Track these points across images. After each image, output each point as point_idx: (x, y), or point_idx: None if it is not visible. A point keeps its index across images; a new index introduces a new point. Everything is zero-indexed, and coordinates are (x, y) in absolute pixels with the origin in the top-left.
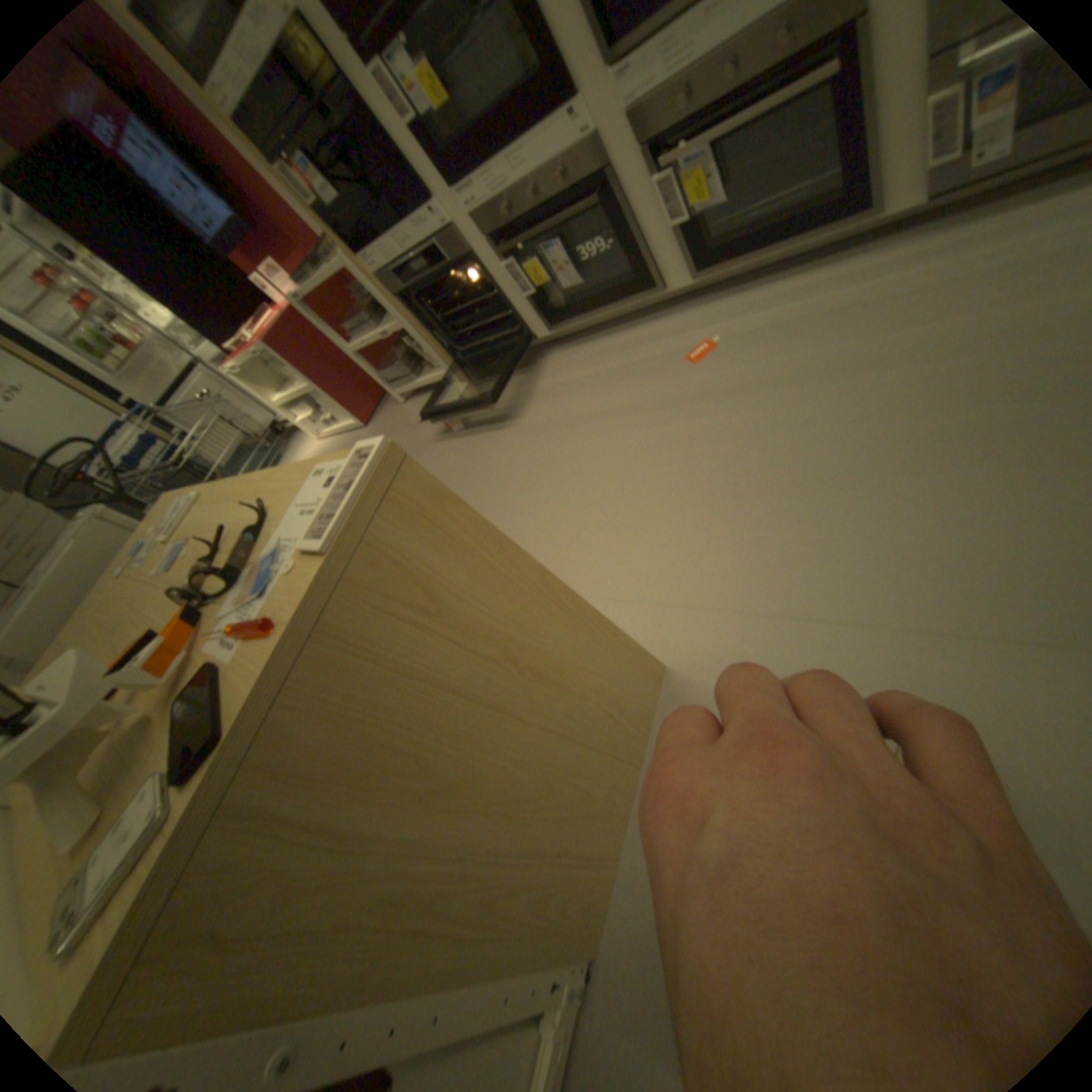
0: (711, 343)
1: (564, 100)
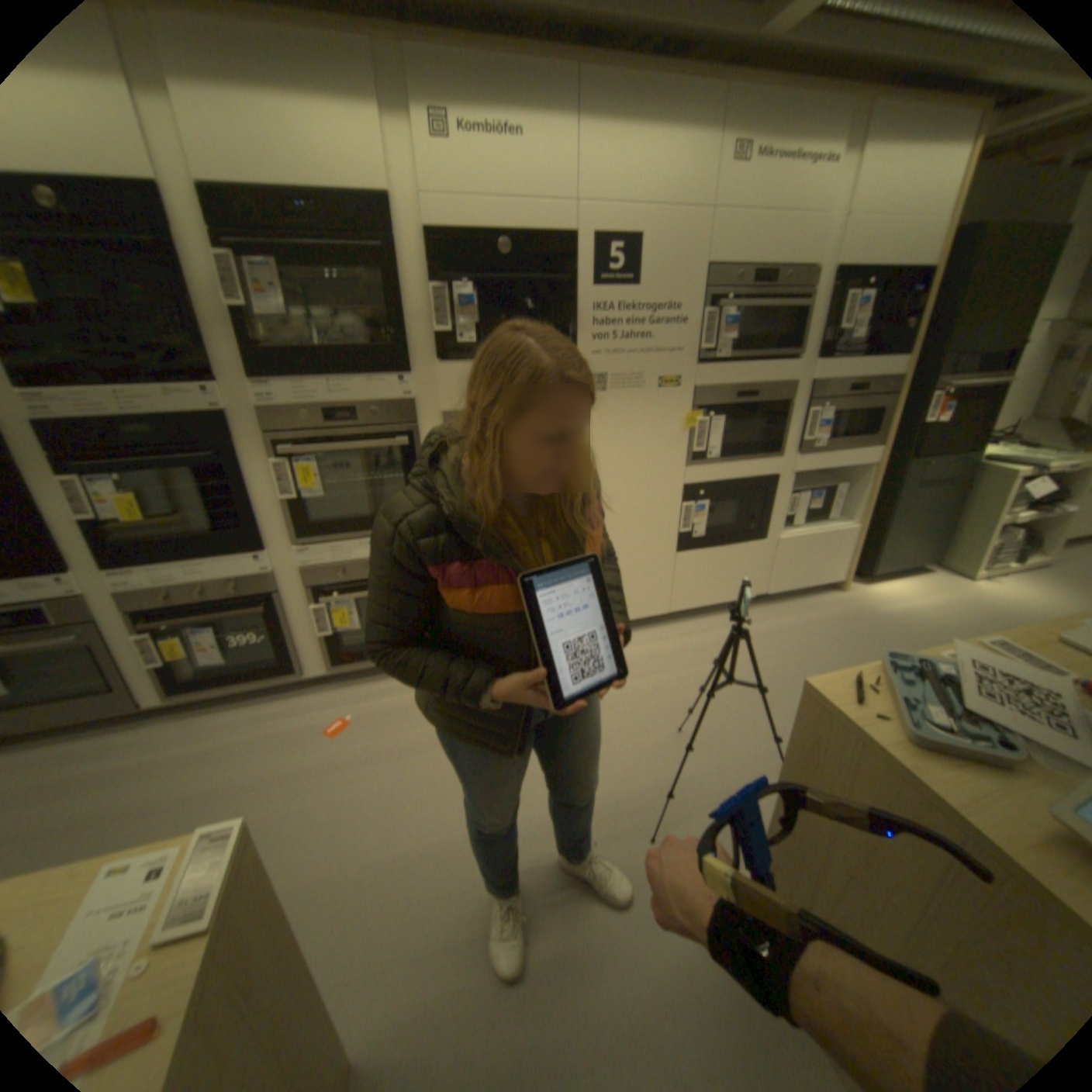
0: (341, 726)
1: (251, 555)
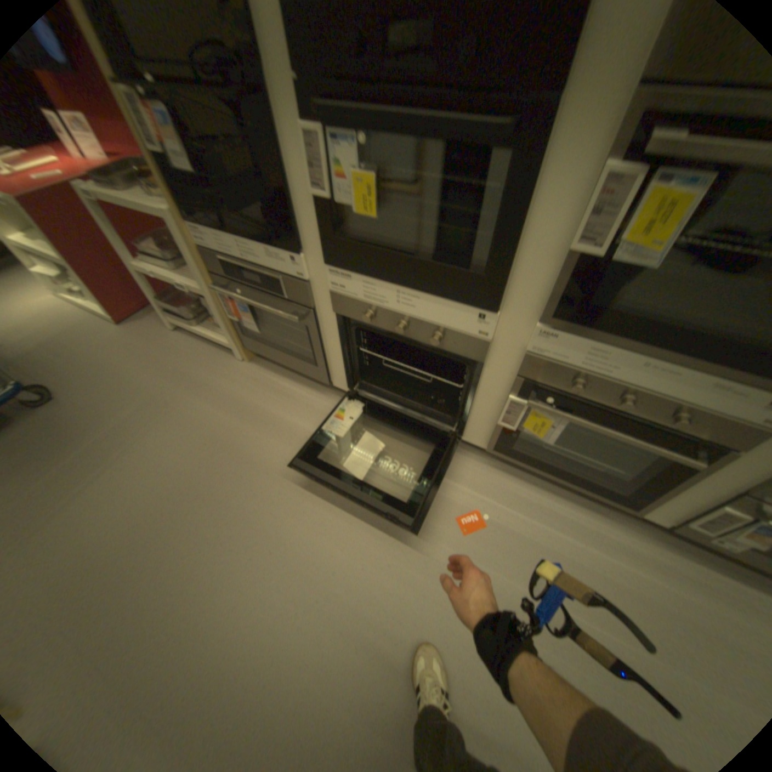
0: (480, 519)
1: (481, 308)
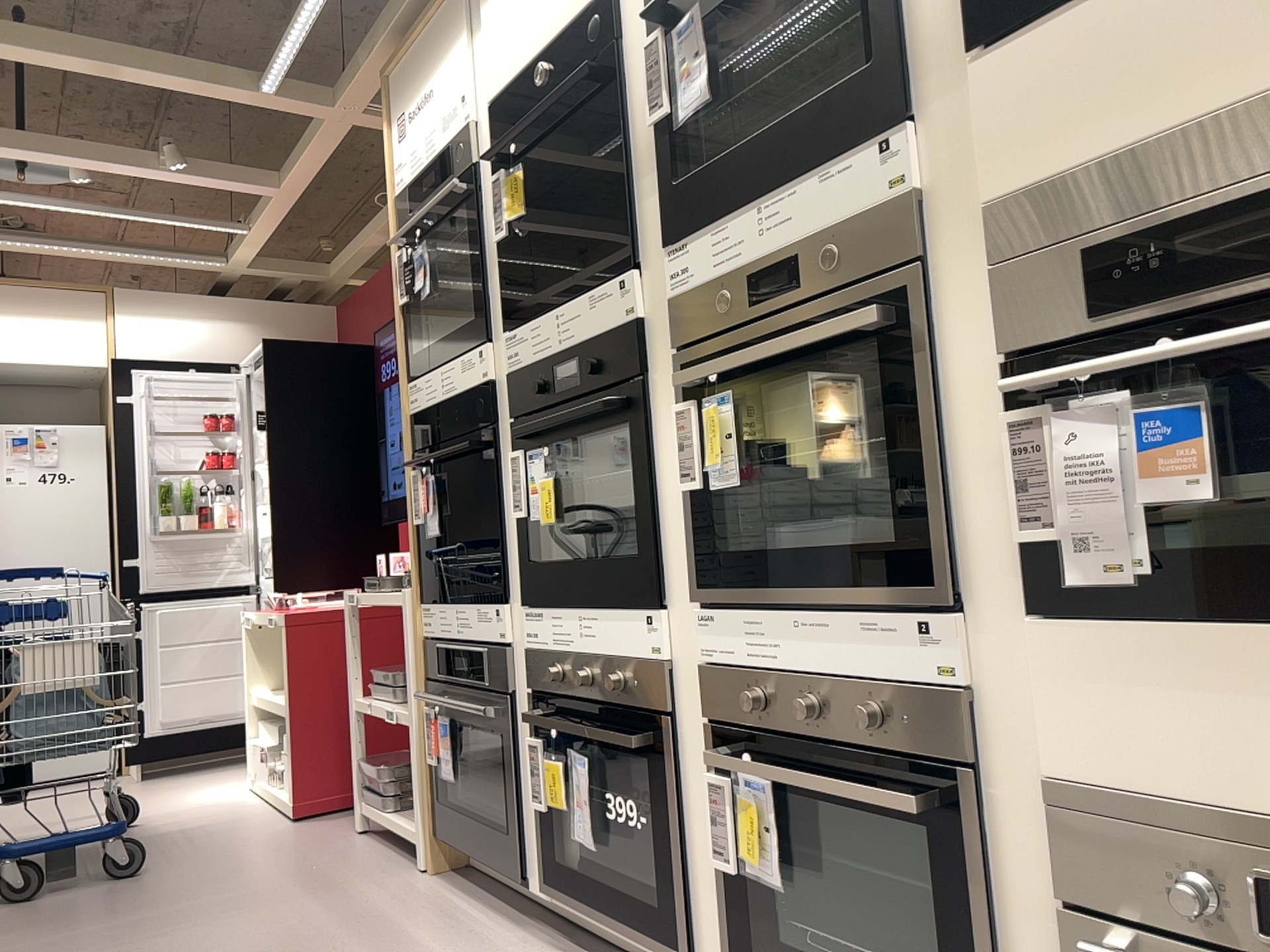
0: None
1: (646, 607)
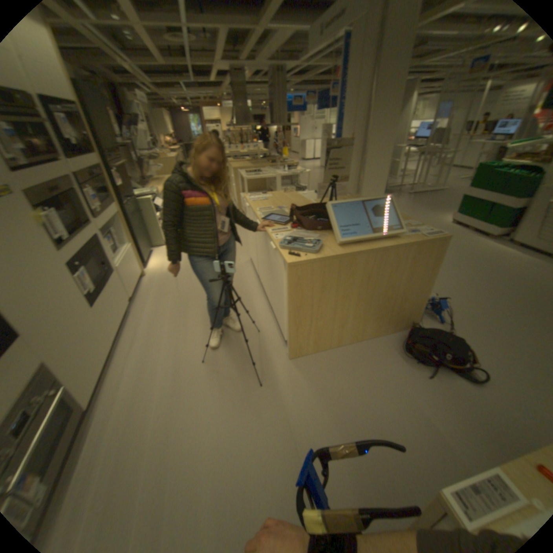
0: None
1: None
